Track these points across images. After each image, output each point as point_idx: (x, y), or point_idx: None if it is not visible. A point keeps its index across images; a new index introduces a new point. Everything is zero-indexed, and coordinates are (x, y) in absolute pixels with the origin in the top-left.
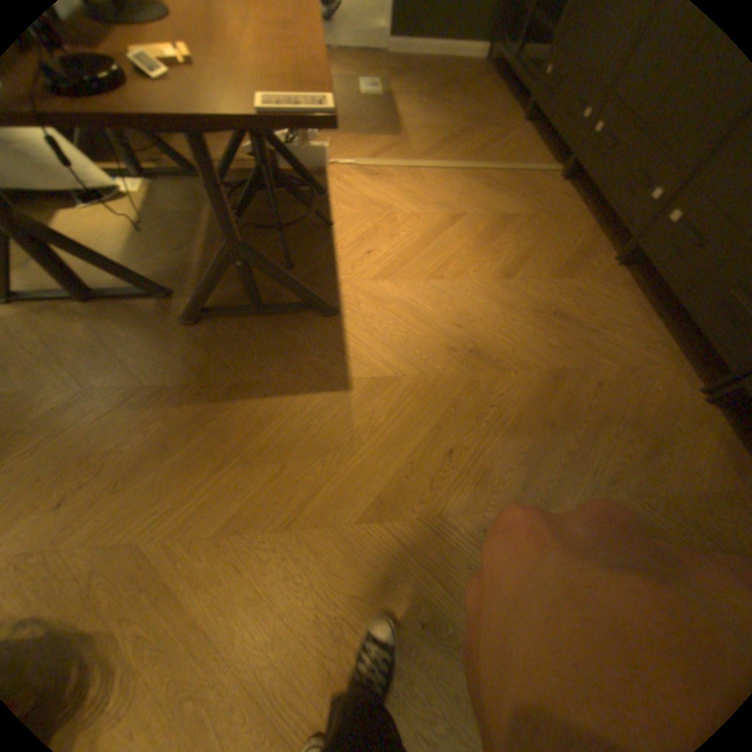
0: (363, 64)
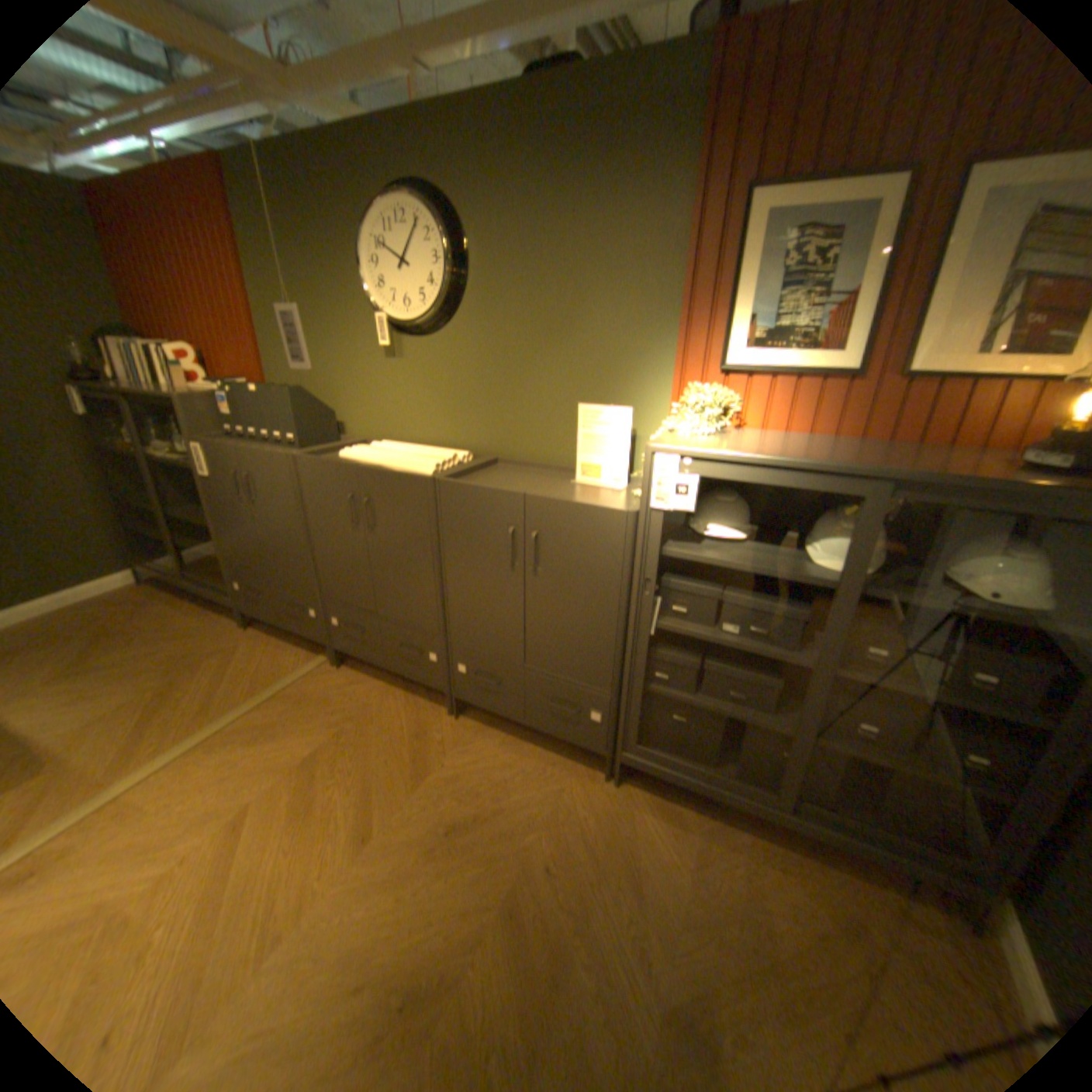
0: None
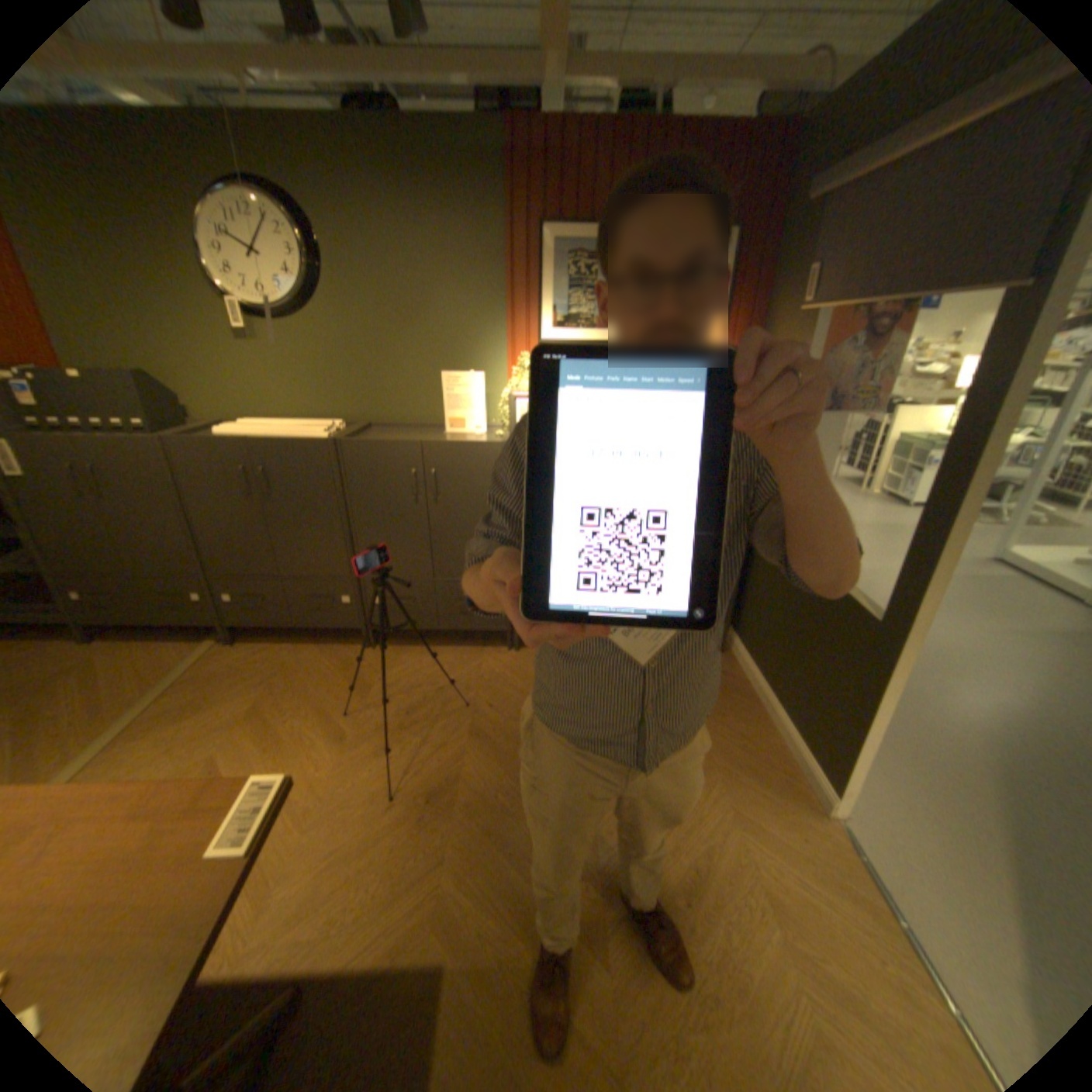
0: None
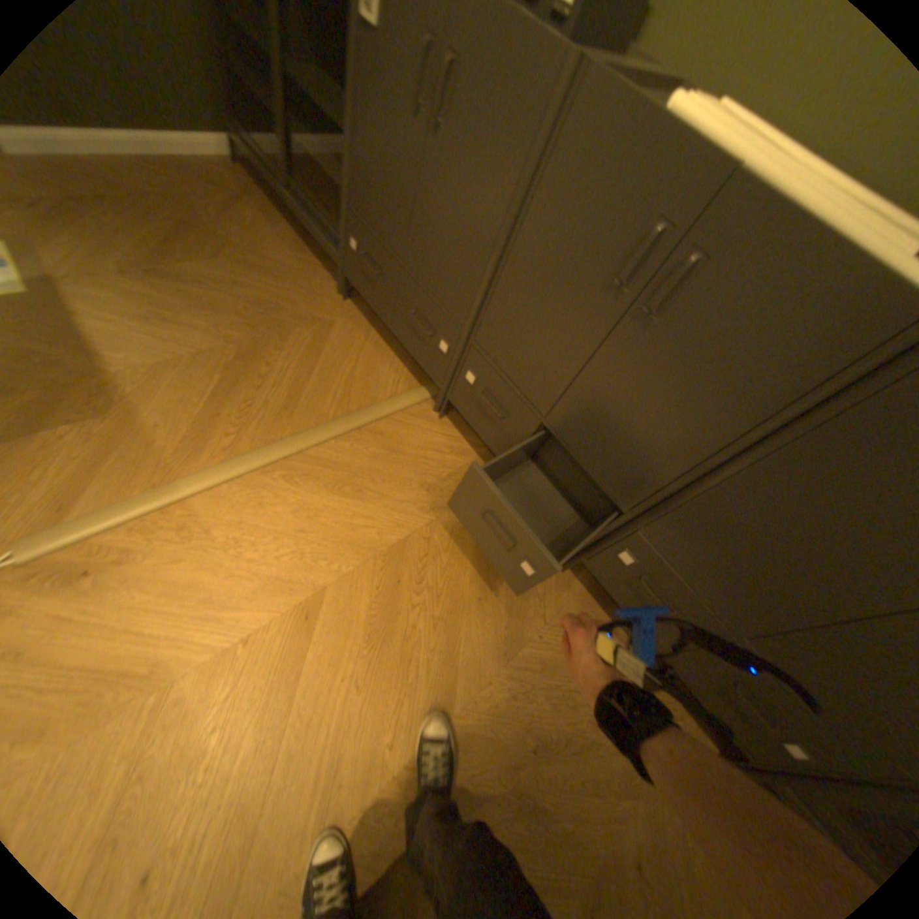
0: None
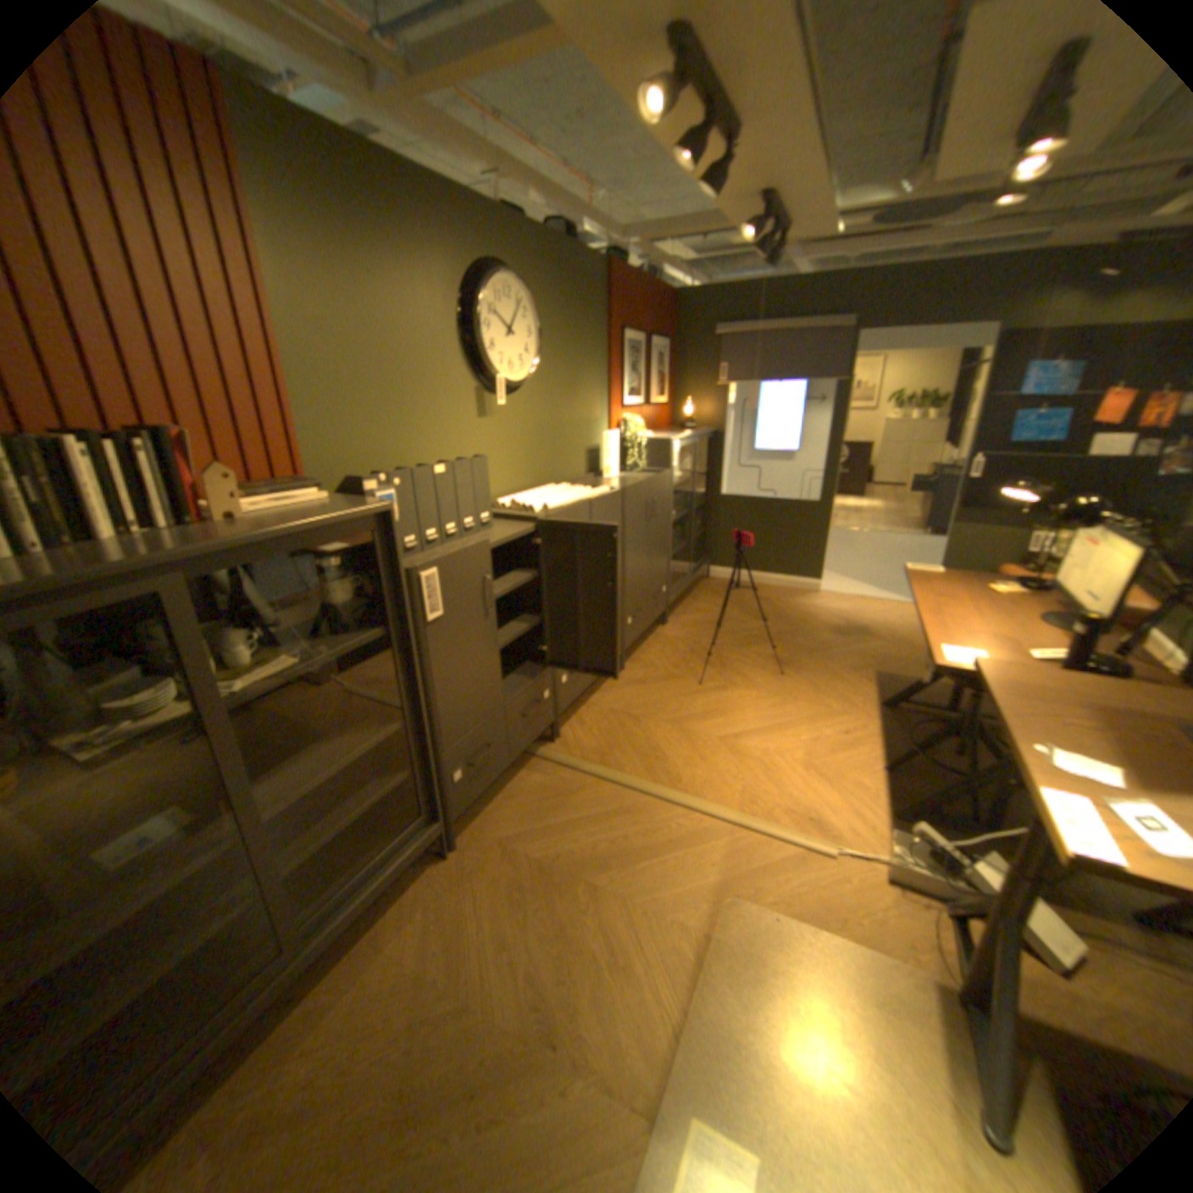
0: None
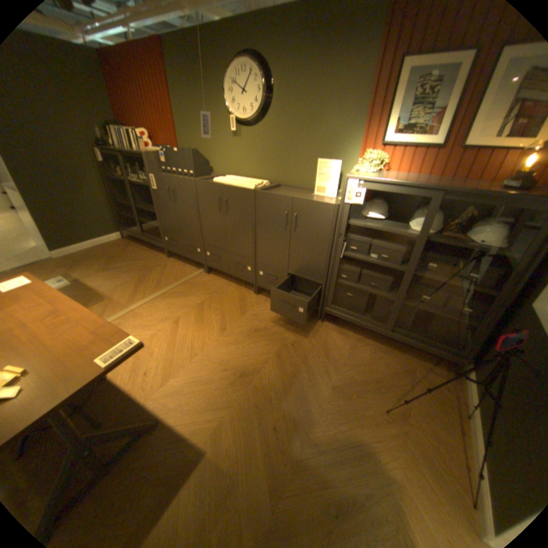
0: (41, 272)
